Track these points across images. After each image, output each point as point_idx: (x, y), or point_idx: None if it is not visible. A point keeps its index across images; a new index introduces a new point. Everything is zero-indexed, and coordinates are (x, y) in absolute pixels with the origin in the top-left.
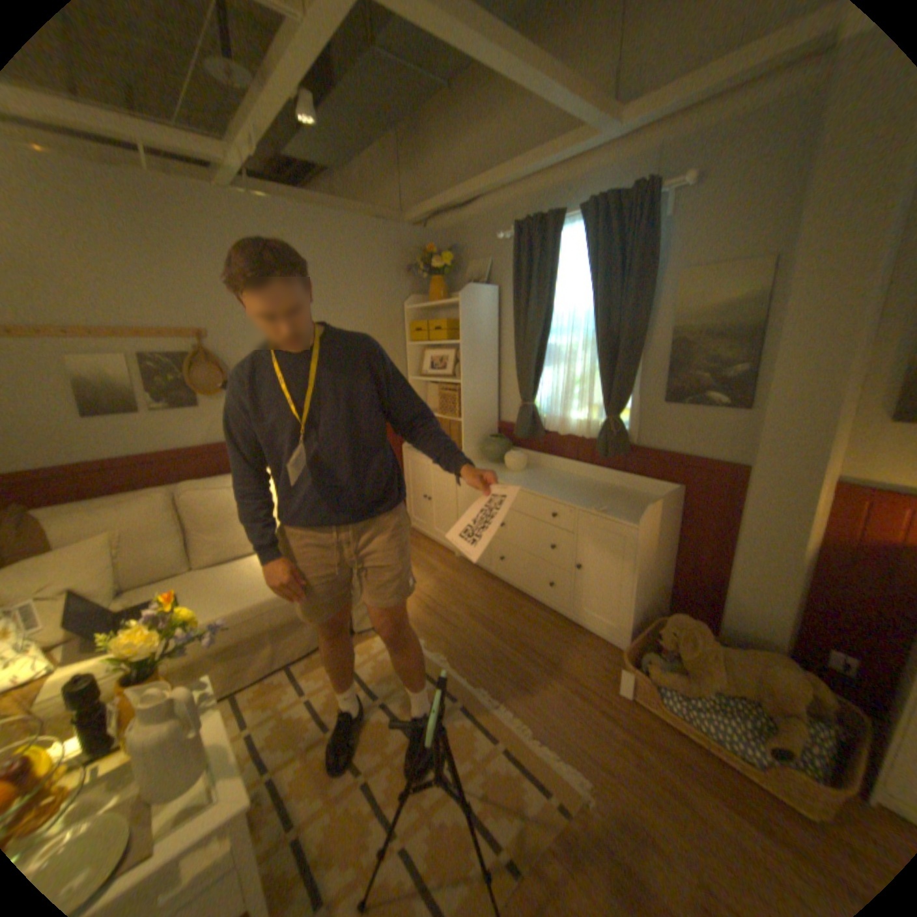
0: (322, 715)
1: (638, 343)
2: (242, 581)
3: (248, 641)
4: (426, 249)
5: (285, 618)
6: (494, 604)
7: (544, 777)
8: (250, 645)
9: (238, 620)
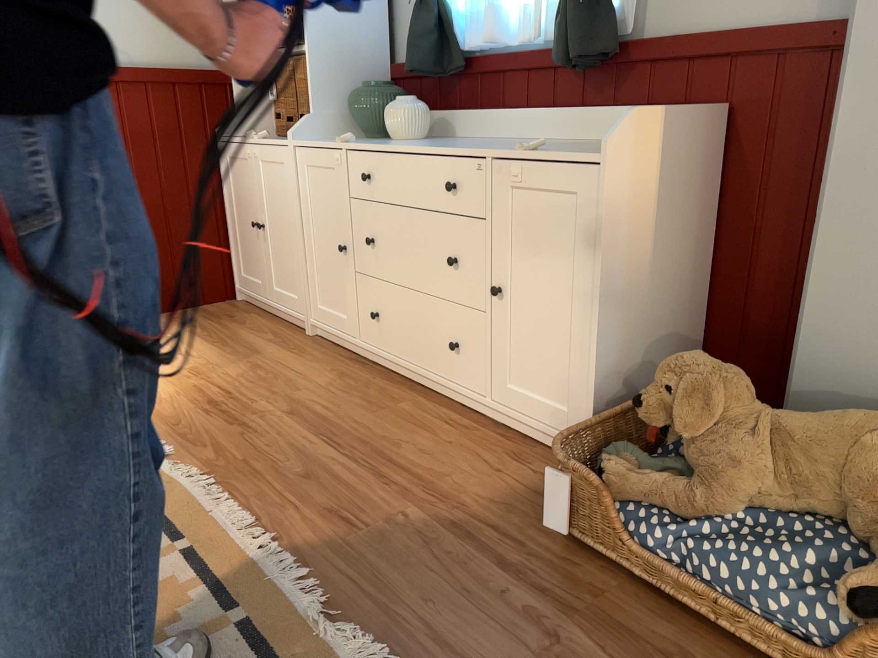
0: None
1: None
2: None
3: None
4: None
5: None
6: (346, 396)
7: None
8: None
9: None
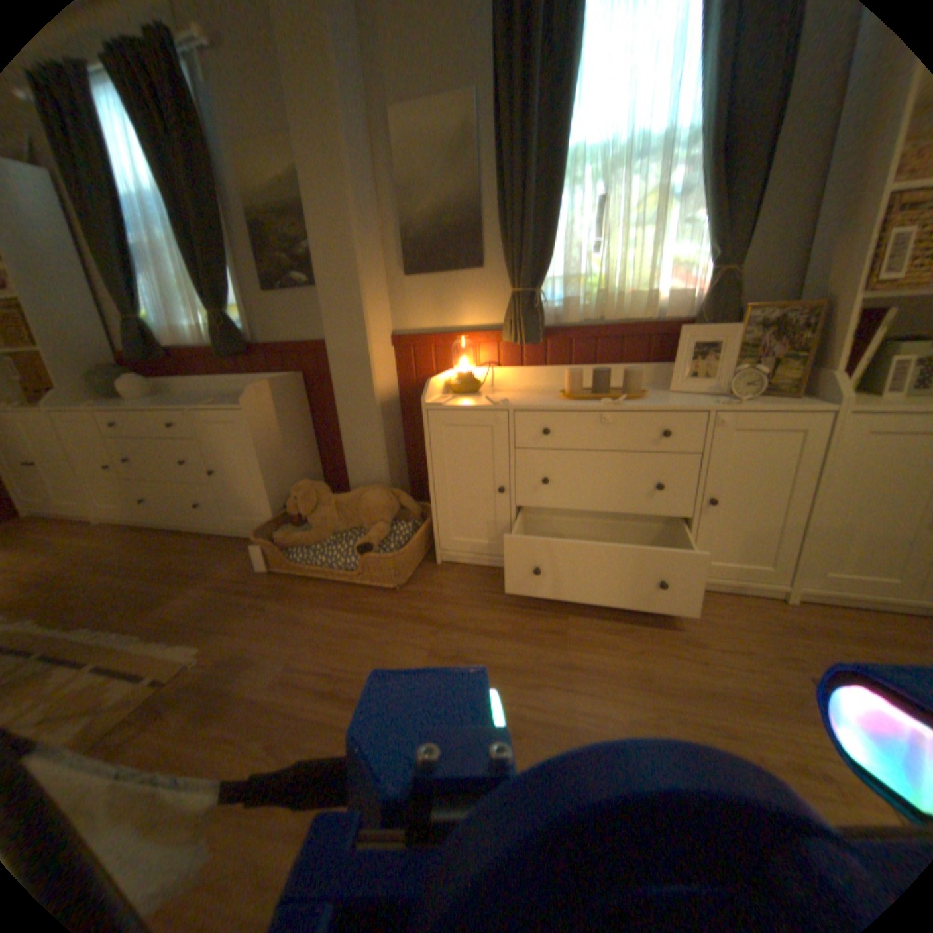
0: None
1: (214, 226)
2: None
3: None
4: None
5: None
6: (134, 551)
7: (140, 667)
8: None
9: None
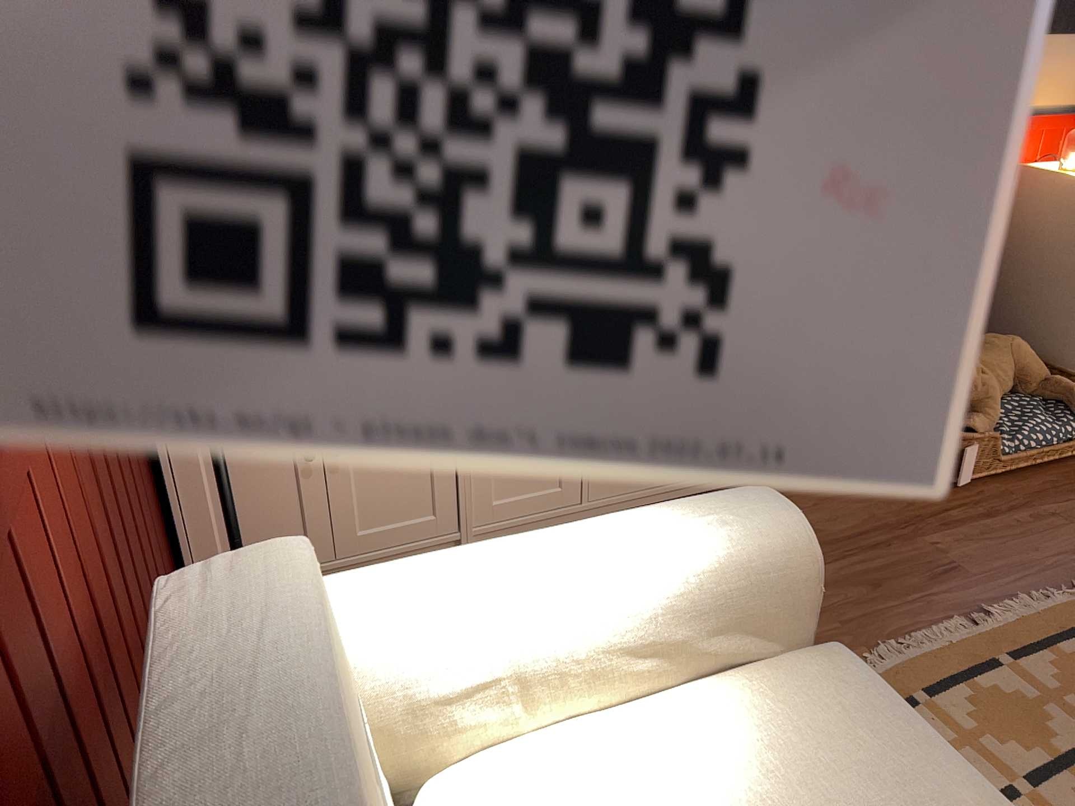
0: None
1: None
2: None
3: None
4: None
5: None
6: None
7: None
8: None
9: None
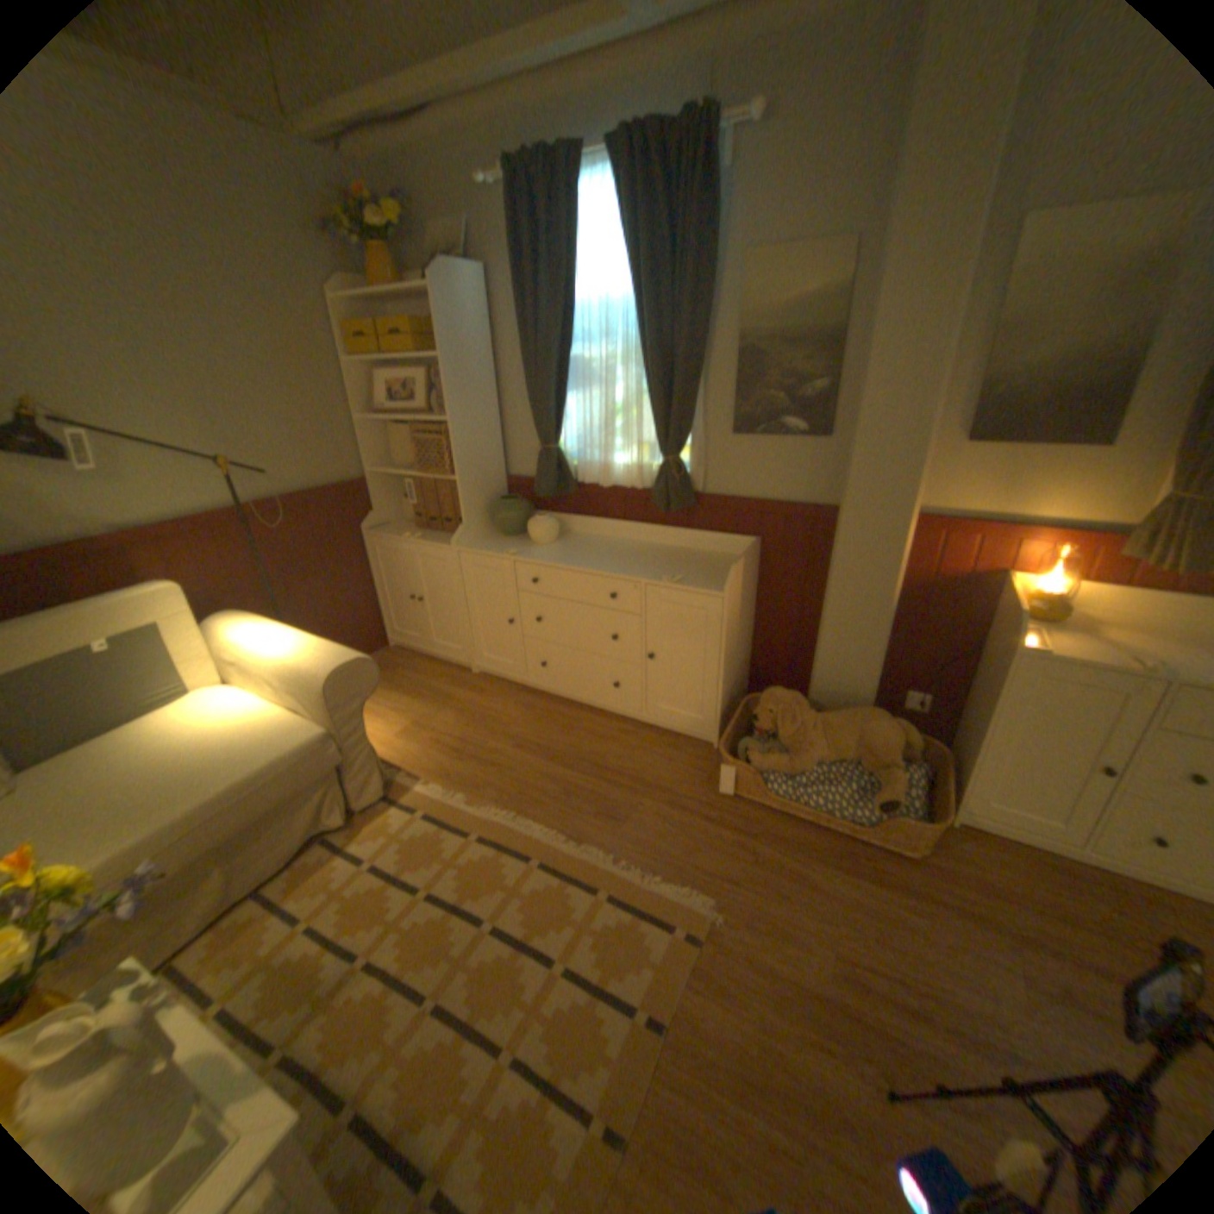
0: (336, 937)
1: (699, 354)
2: (135, 782)
3: (176, 872)
4: (349, 192)
5: (238, 820)
6: (543, 723)
7: (659, 910)
8: (182, 877)
9: (151, 847)
